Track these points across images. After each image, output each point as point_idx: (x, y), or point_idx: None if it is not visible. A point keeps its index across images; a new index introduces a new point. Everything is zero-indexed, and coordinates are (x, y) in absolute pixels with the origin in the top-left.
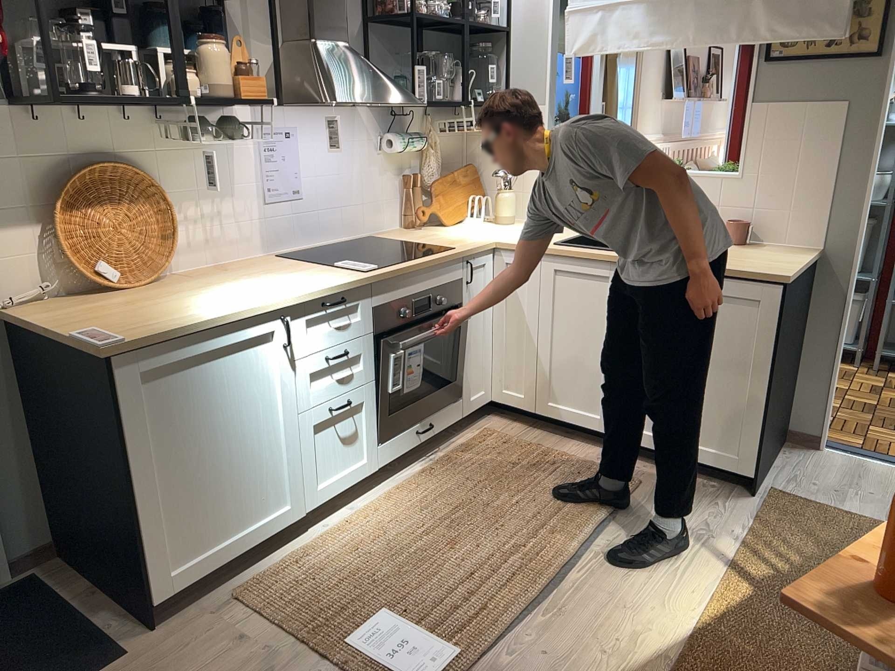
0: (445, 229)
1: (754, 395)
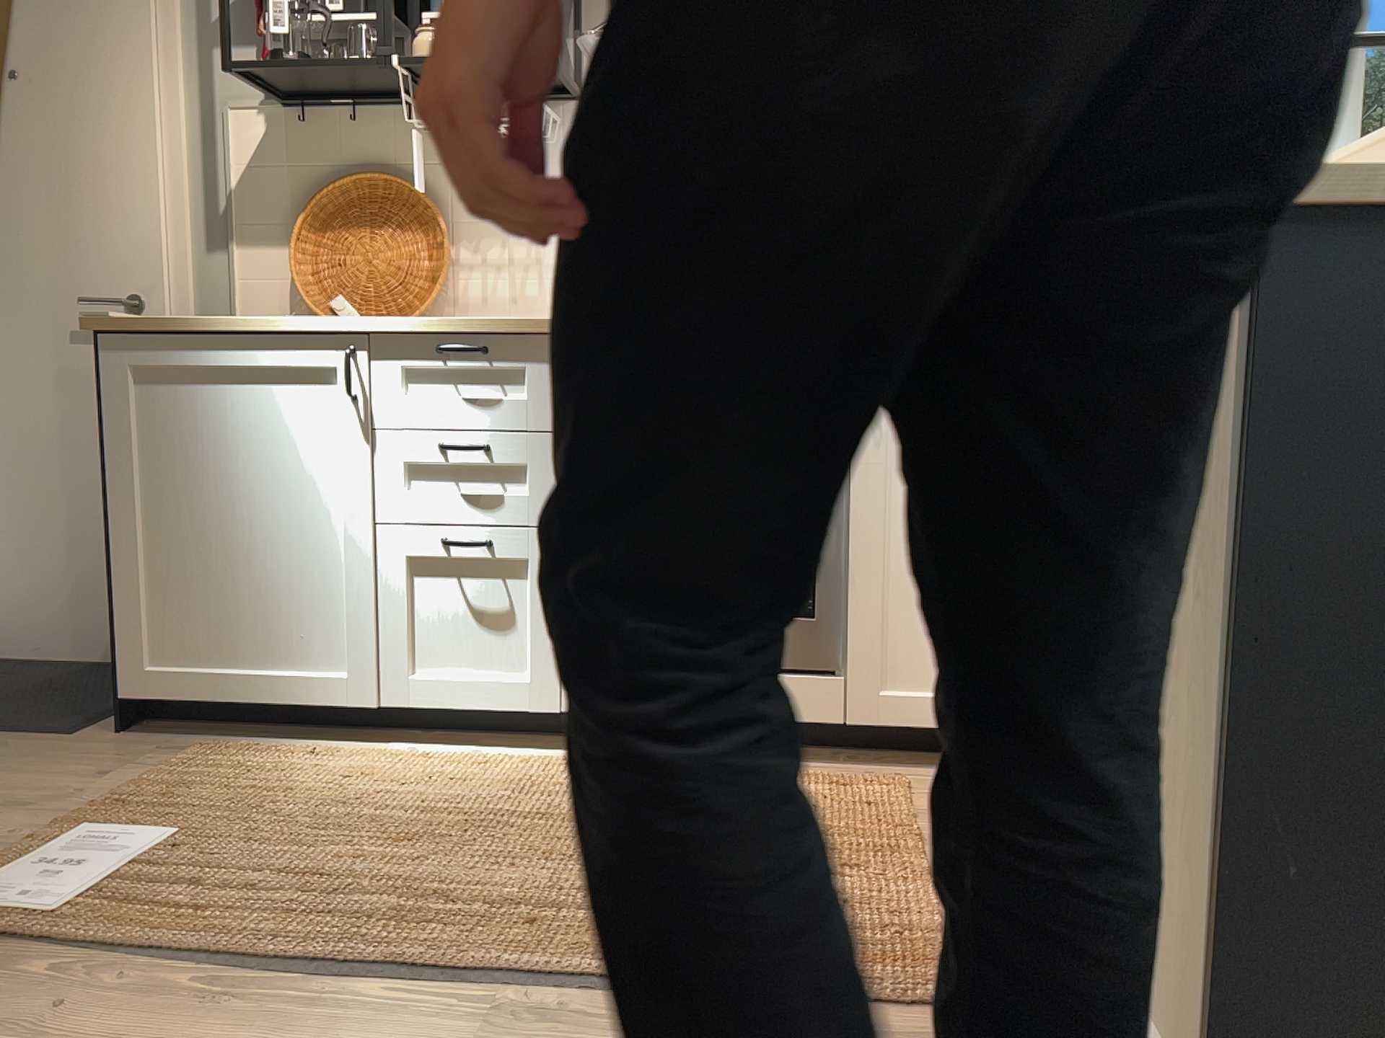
0: None
1: (1224, 790)
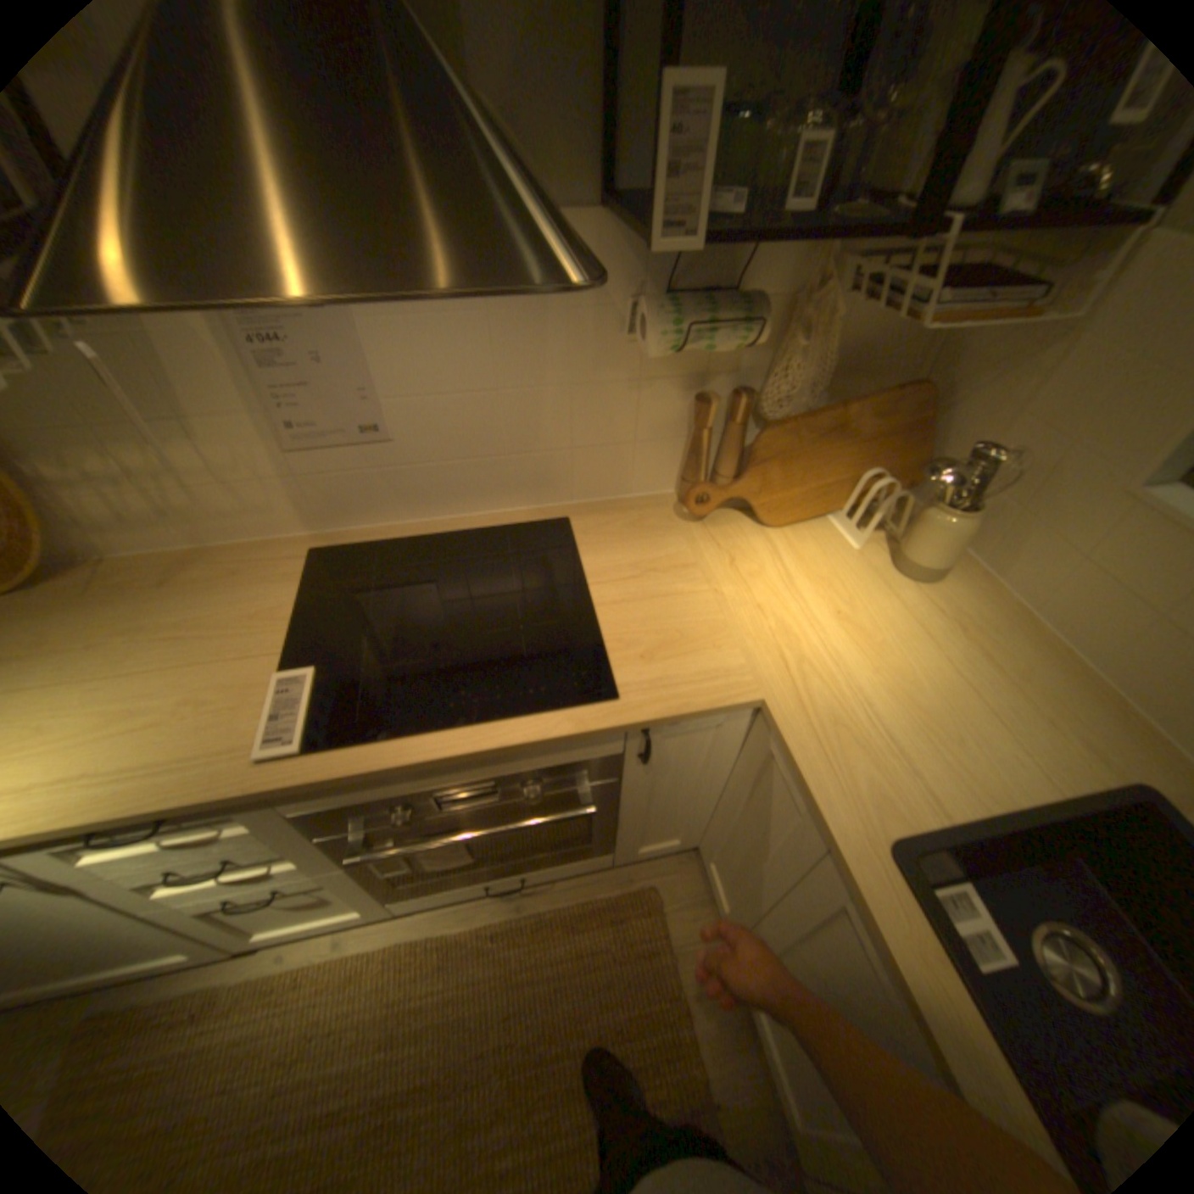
0: (747, 541)
1: None
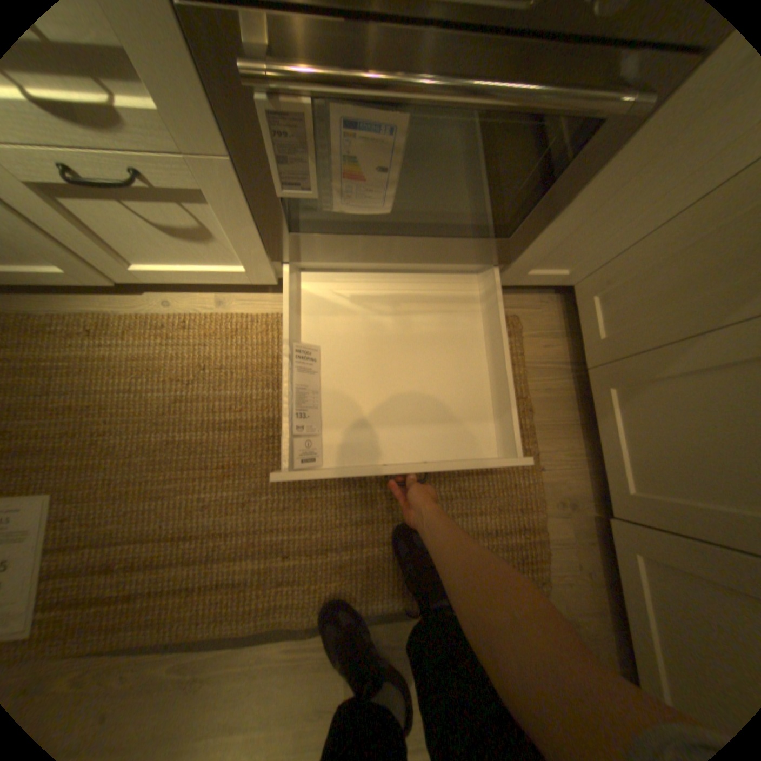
0: None
1: None
